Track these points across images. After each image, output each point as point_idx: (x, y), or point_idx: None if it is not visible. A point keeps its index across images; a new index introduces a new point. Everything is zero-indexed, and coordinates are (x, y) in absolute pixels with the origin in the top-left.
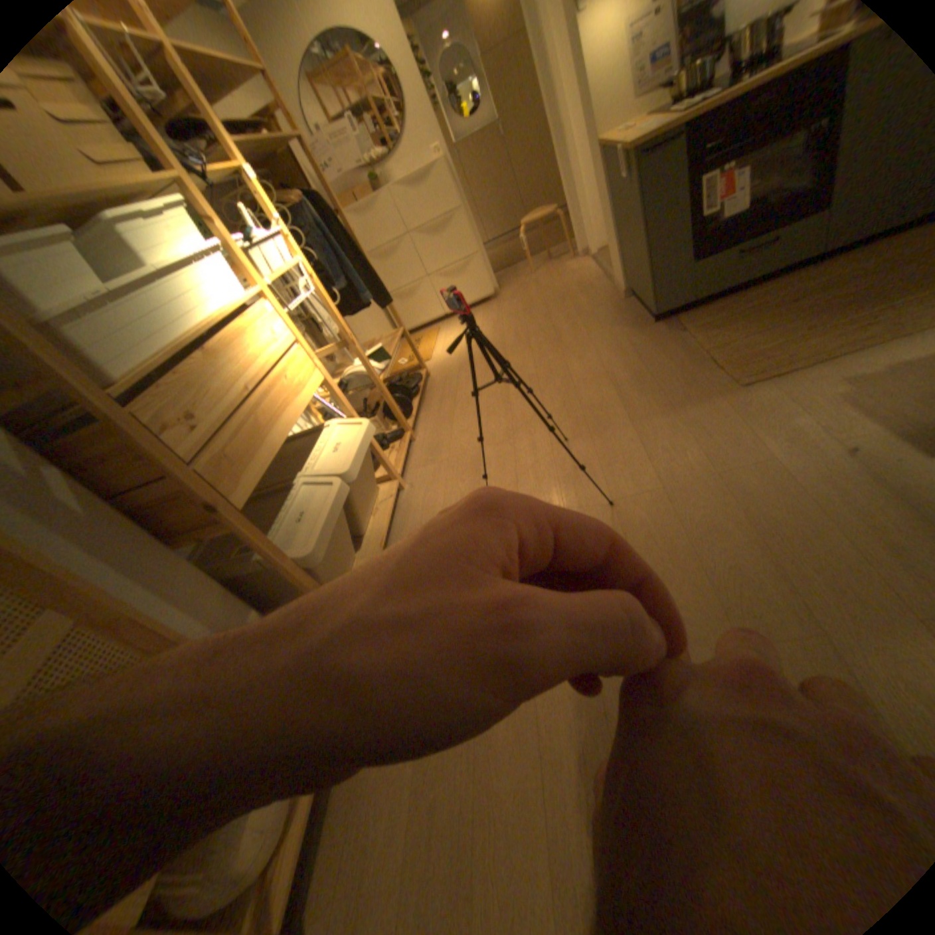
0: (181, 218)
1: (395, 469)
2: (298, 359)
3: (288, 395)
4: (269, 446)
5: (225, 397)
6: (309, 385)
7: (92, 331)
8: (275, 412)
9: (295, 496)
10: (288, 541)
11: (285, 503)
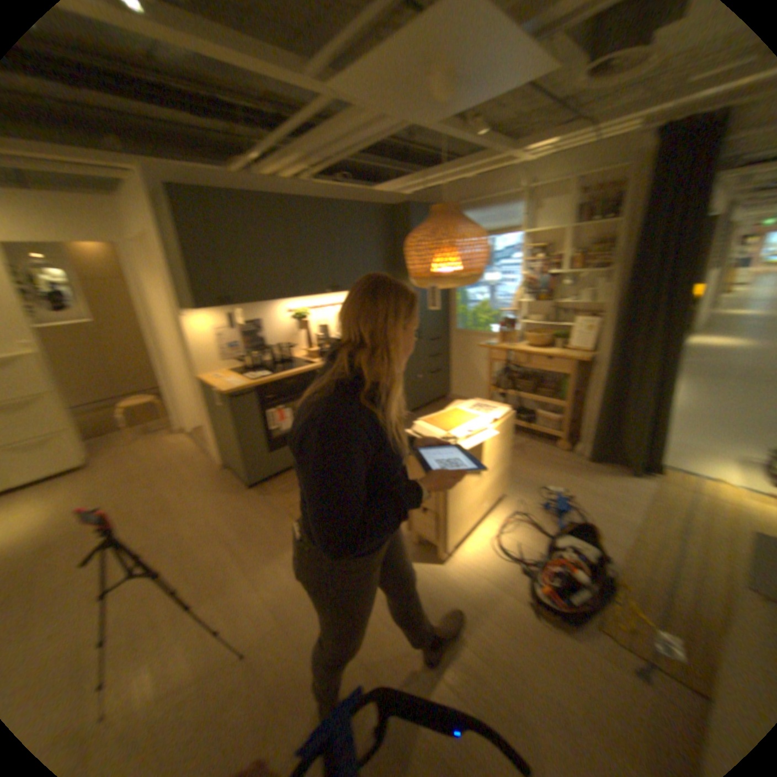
0: None
1: None
2: None
3: None
4: None
5: None
6: None
7: None
8: None
9: None
10: None
11: None
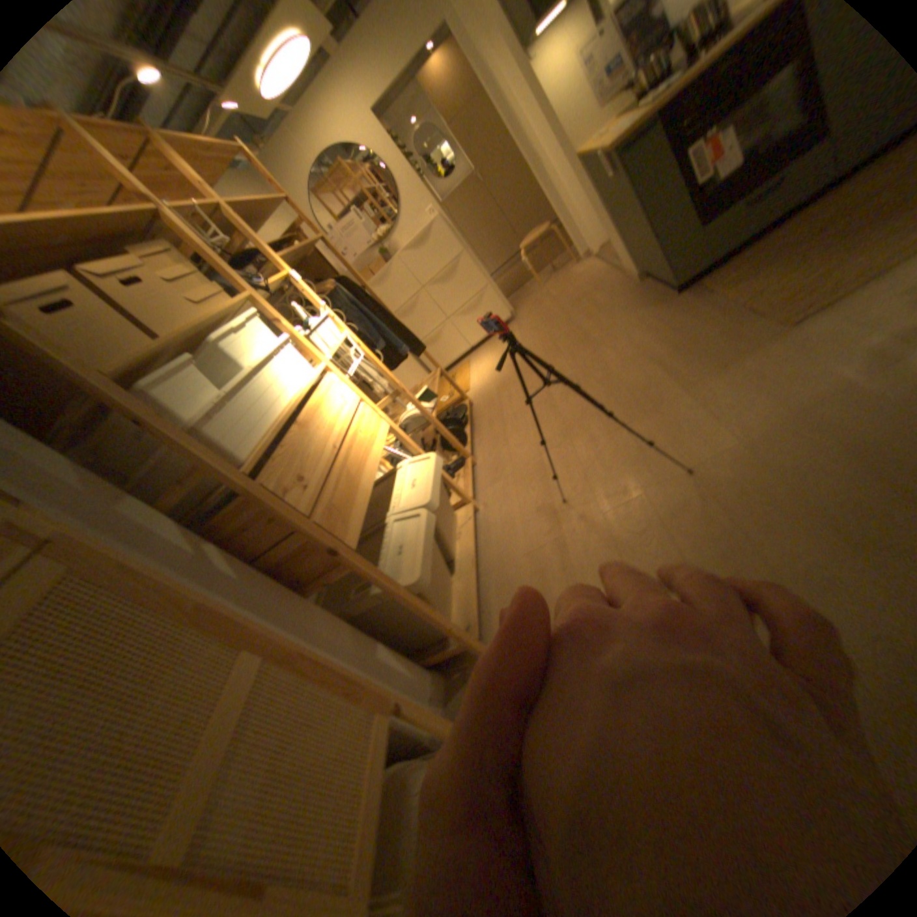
0: (257, 325)
1: (465, 493)
2: (365, 414)
3: (365, 445)
4: (361, 491)
5: (320, 457)
6: (379, 434)
7: (220, 426)
8: (359, 462)
9: (390, 533)
10: (395, 572)
11: (382, 541)
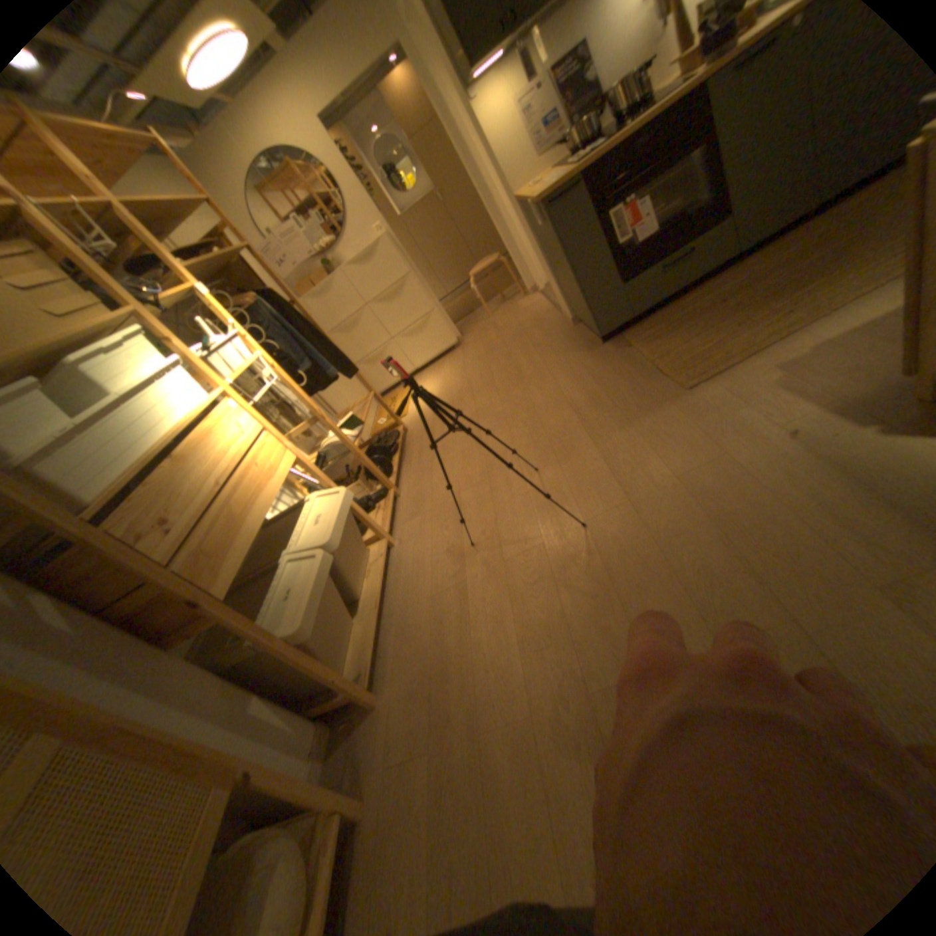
0: (141, 344)
1: (382, 527)
2: (268, 444)
3: (261, 480)
4: (247, 532)
5: (197, 496)
6: (282, 466)
7: (63, 463)
8: (249, 499)
9: (282, 574)
10: (277, 620)
11: (272, 583)
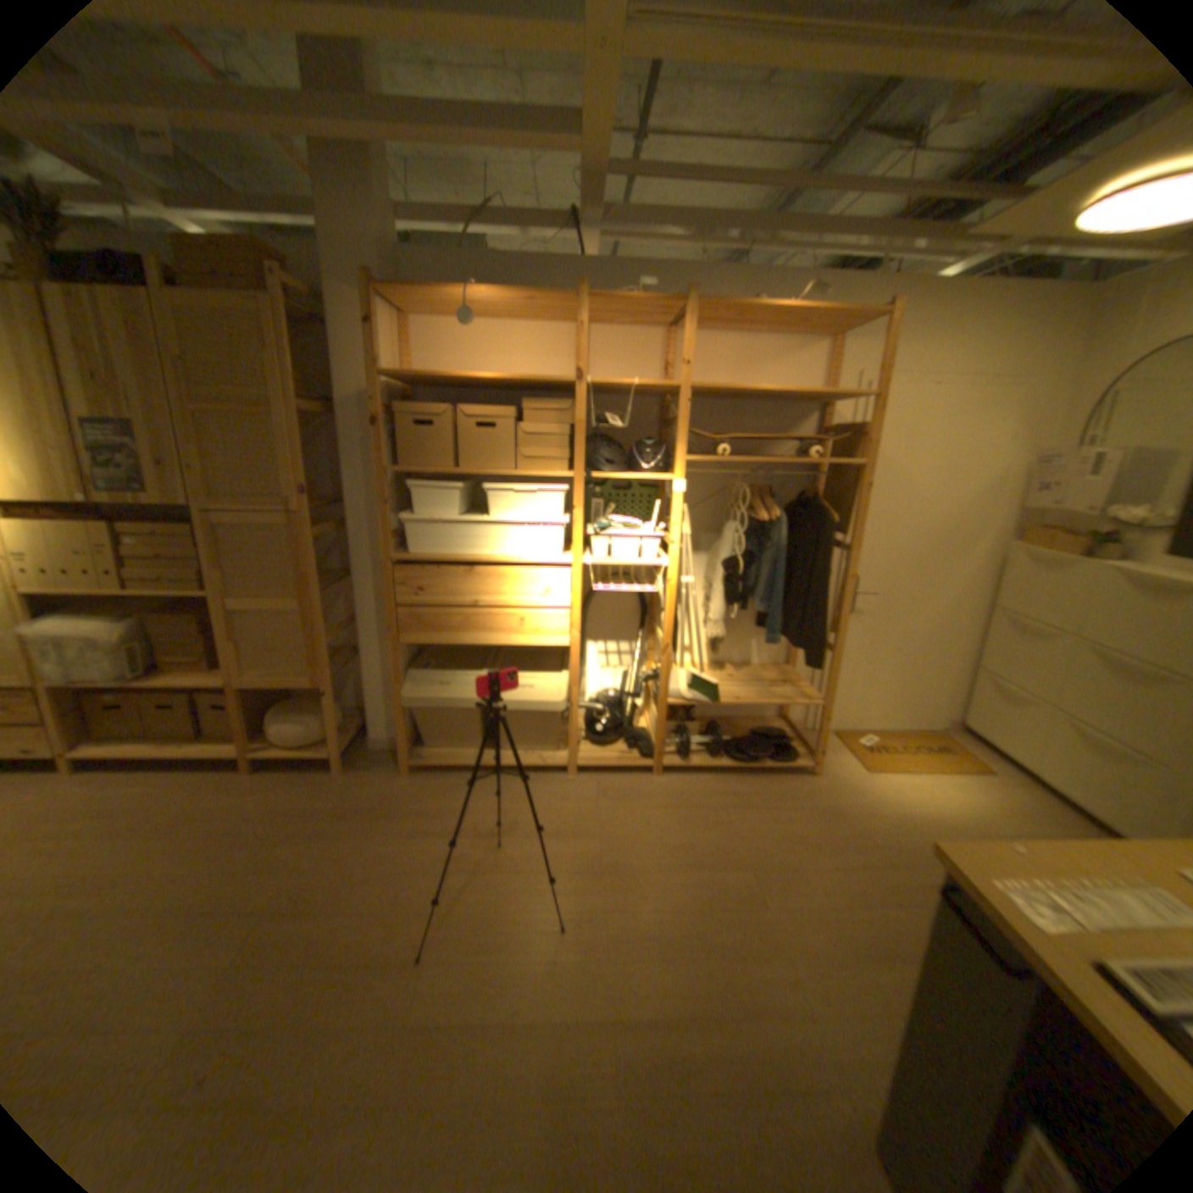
0: (553, 500)
1: (584, 762)
2: (554, 621)
3: (510, 630)
4: (455, 640)
5: (453, 599)
6: (543, 641)
7: (418, 532)
8: (484, 630)
9: (466, 678)
10: (420, 686)
11: (456, 674)
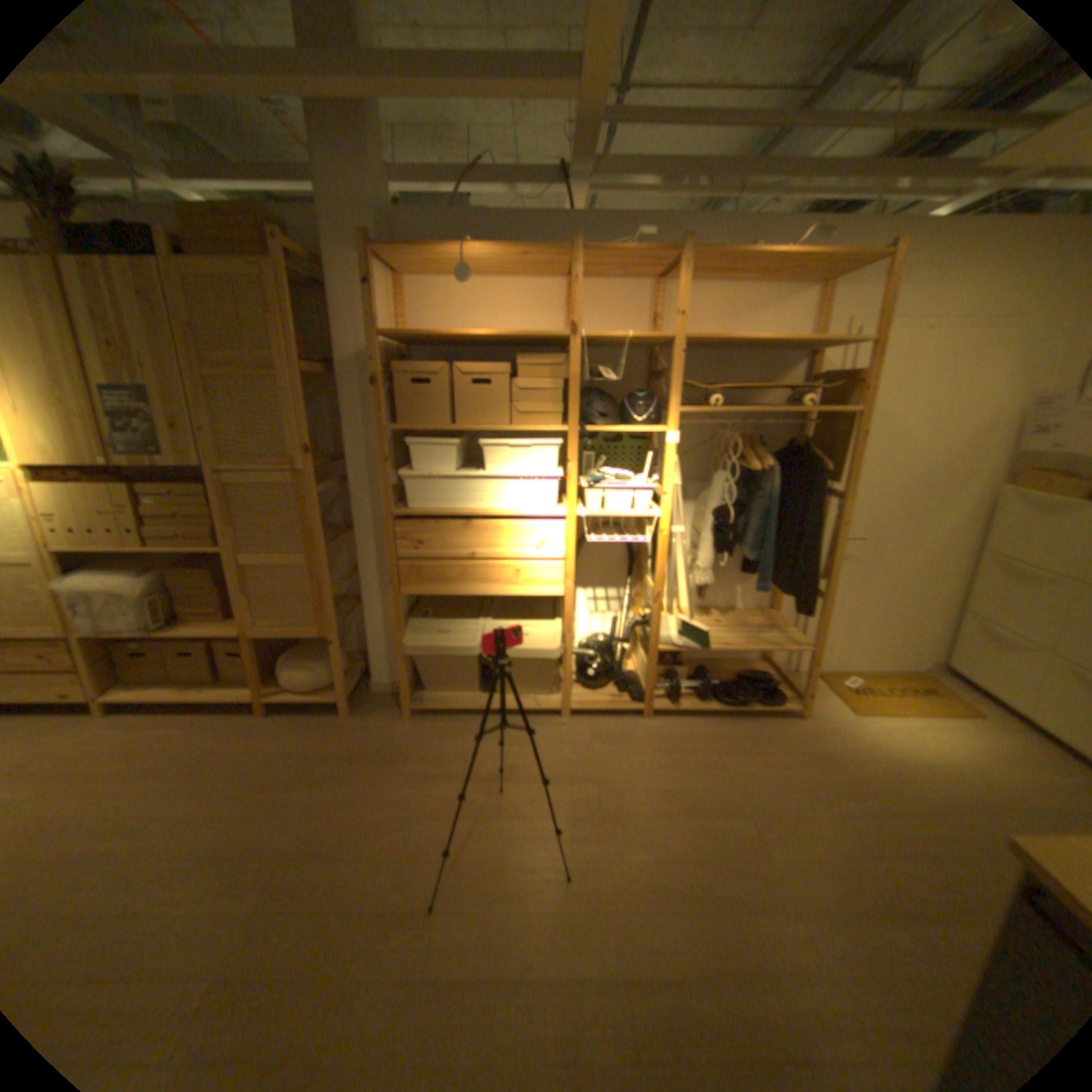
0: (547, 454)
1: (577, 705)
2: (548, 571)
3: (506, 581)
4: (454, 590)
5: (451, 551)
6: (538, 590)
7: (416, 488)
8: (481, 581)
9: (463, 626)
10: (420, 634)
11: (454, 622)
